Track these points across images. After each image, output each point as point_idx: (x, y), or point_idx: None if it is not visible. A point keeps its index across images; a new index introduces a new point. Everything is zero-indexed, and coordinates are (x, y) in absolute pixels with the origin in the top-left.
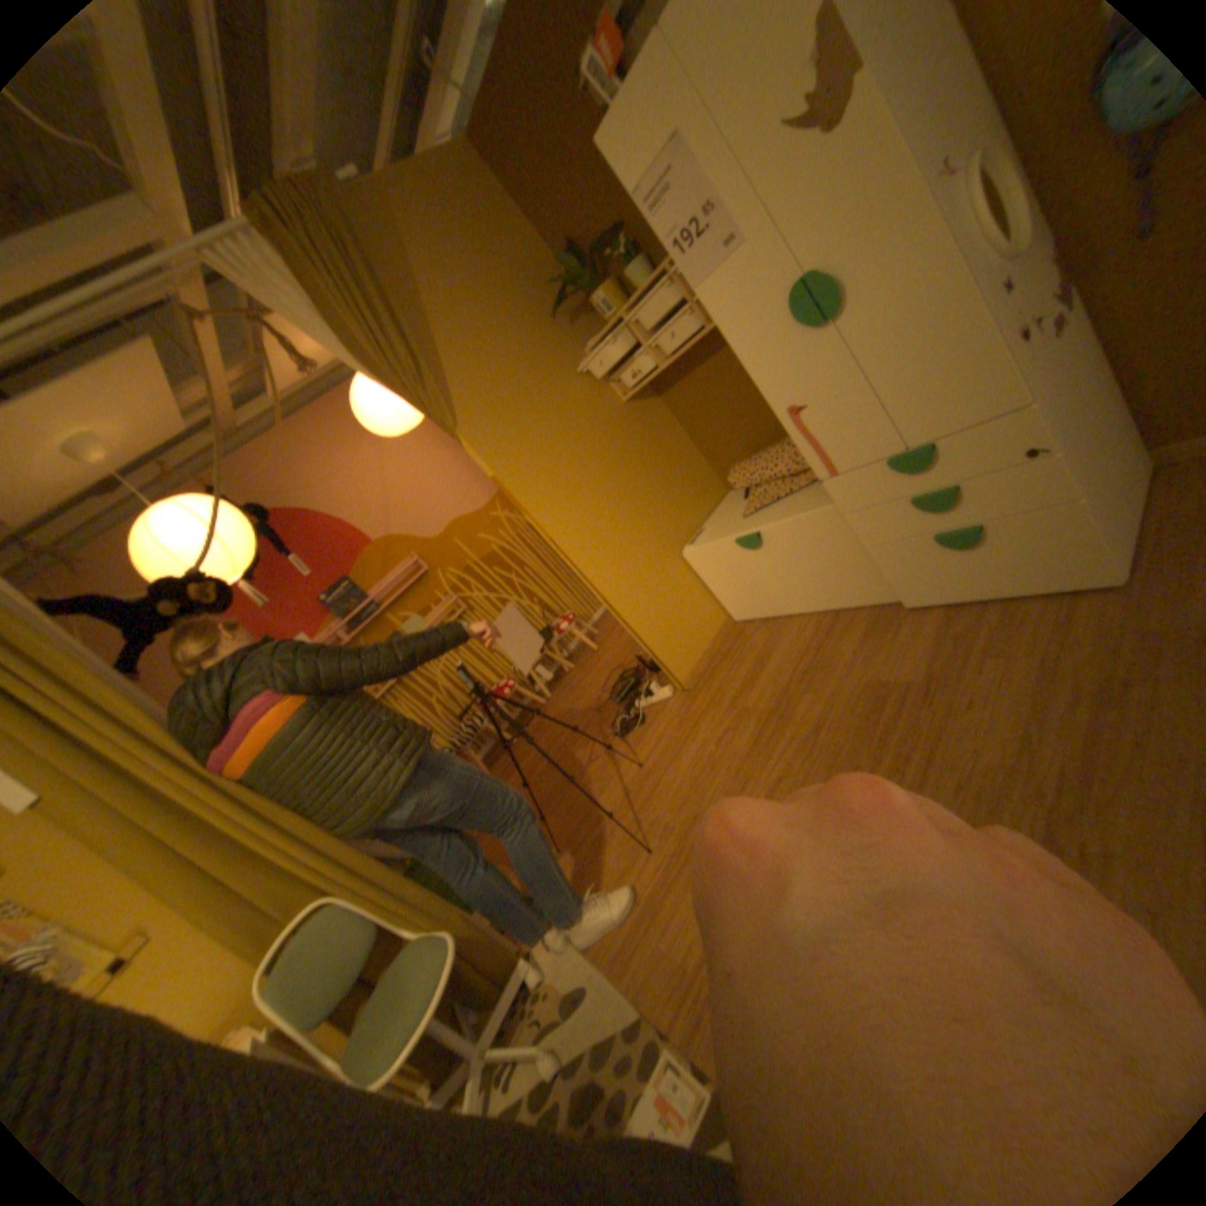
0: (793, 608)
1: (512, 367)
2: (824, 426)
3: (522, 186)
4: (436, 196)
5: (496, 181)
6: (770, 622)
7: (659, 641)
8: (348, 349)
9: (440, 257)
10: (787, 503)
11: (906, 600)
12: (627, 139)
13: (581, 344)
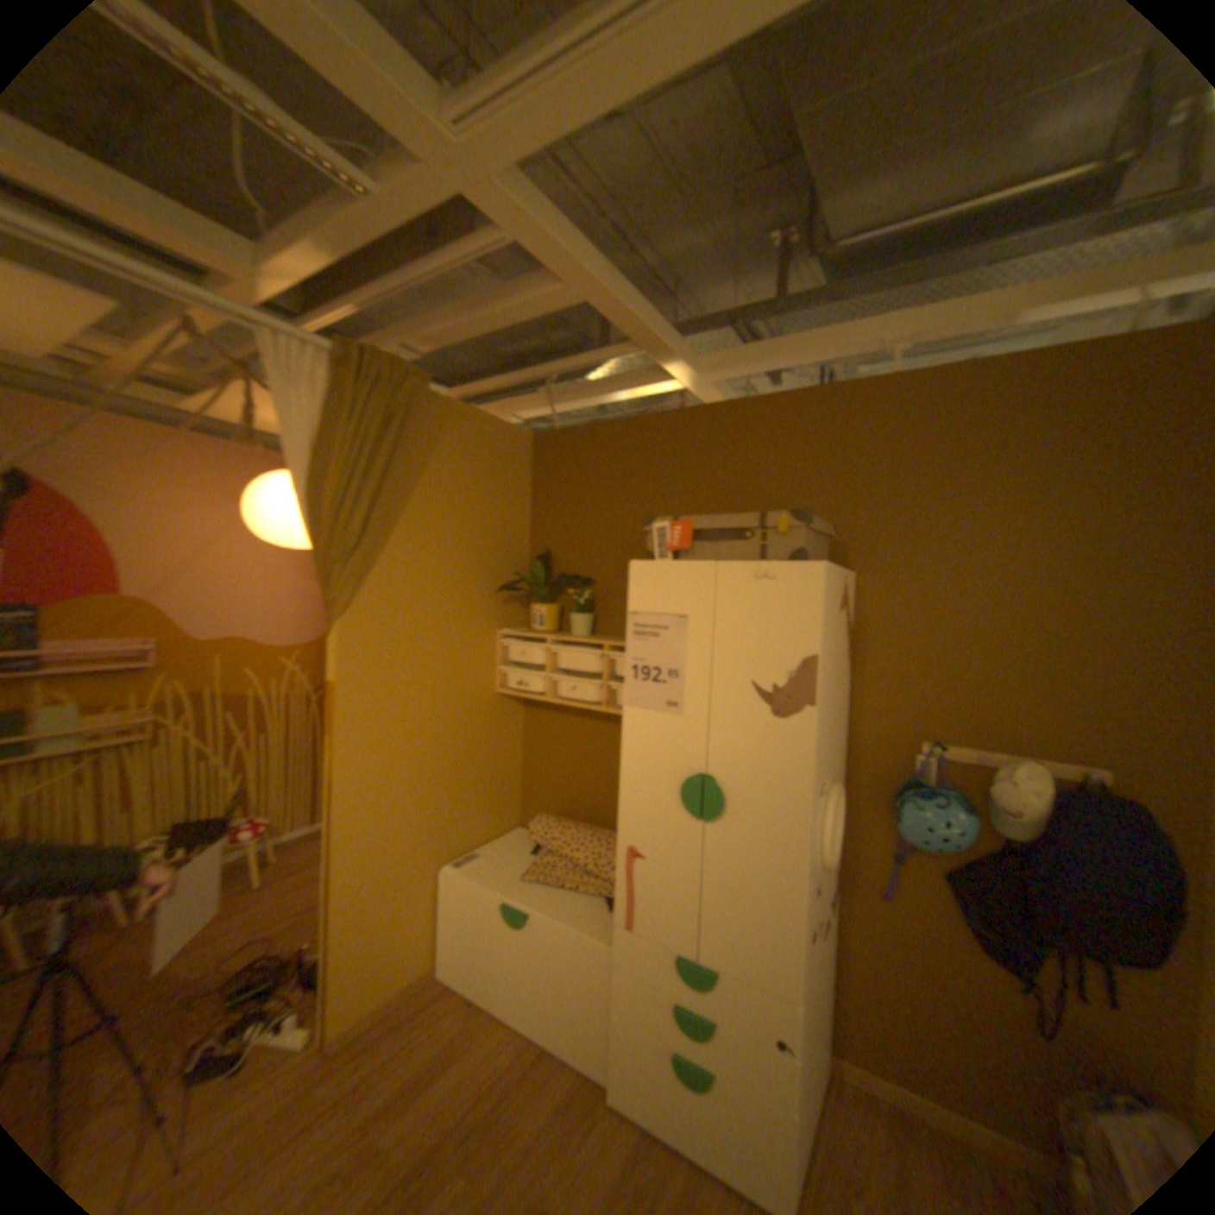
0: (500, 1015)
1: (429, 605)
2: (644, 888)
3: (541, 497)
4: (479, 451)
5: (526, 477)
6: (467, 1014)
7: (340, 973)
8: (303, 487)
9: (446, 488)
10: (565, 904)
11: (608, 1092)
12: (648, 587)
13: (495, 626)
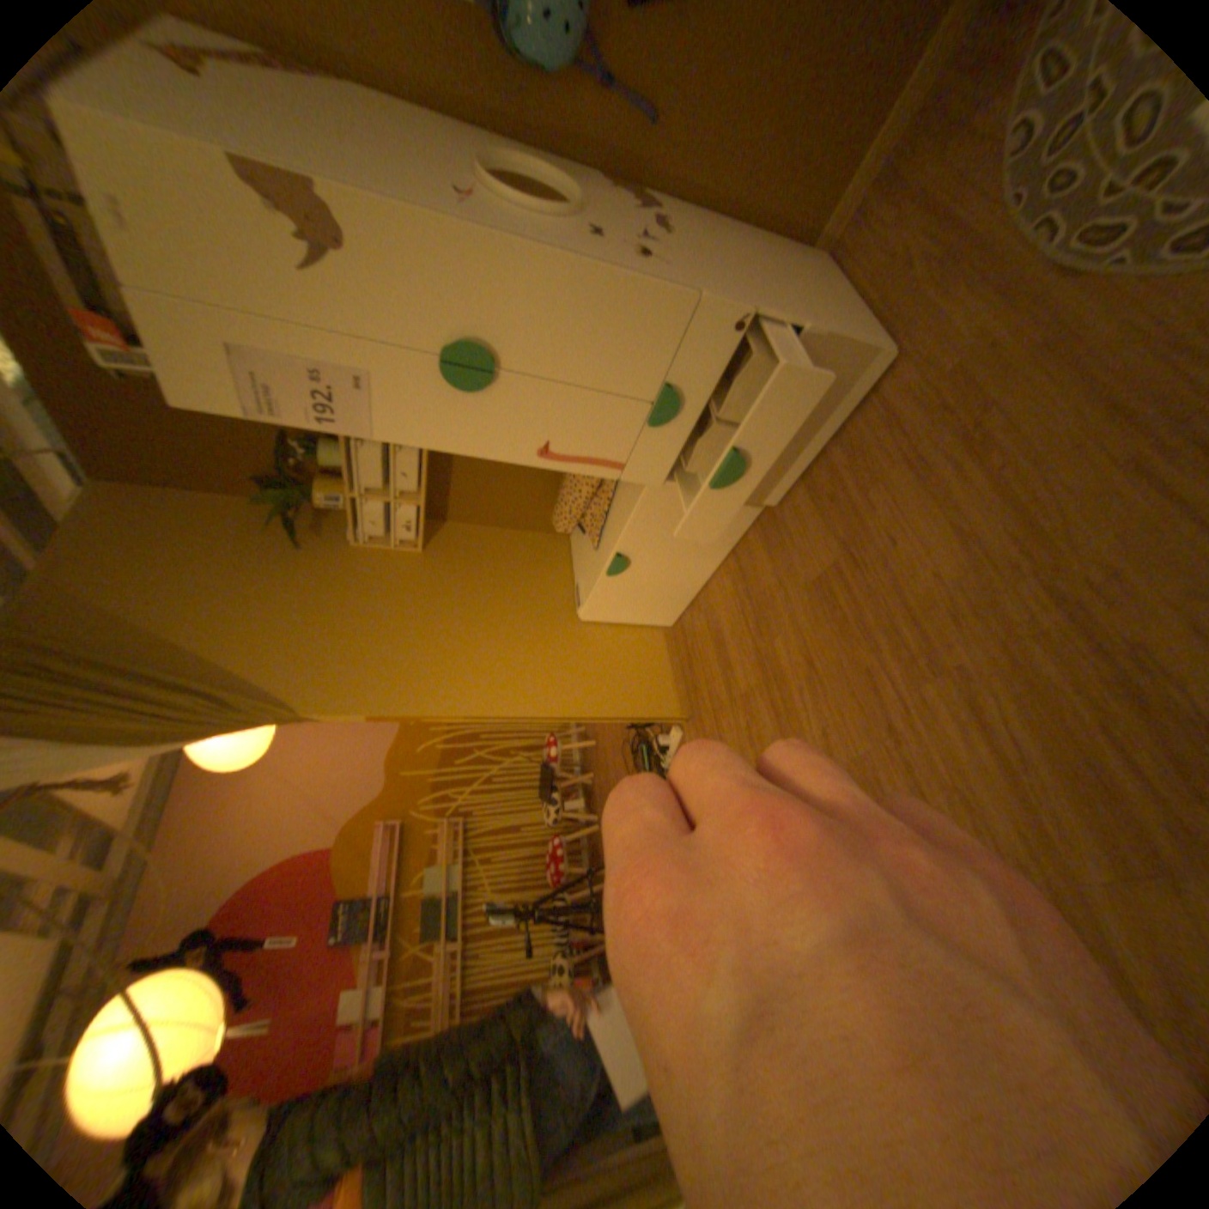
0: (703, 579)
1: (303, 618)
2: (579, 443)
3: (179, 476)
4: (108, 550)
5: (154, 490)
6: (697, 605)
7: (632, 705)
8: (136, 746)
9: (155, 593)
10: (617, 513)
11: (772, 499)
12: (198, 384)
13: (345, 545)
